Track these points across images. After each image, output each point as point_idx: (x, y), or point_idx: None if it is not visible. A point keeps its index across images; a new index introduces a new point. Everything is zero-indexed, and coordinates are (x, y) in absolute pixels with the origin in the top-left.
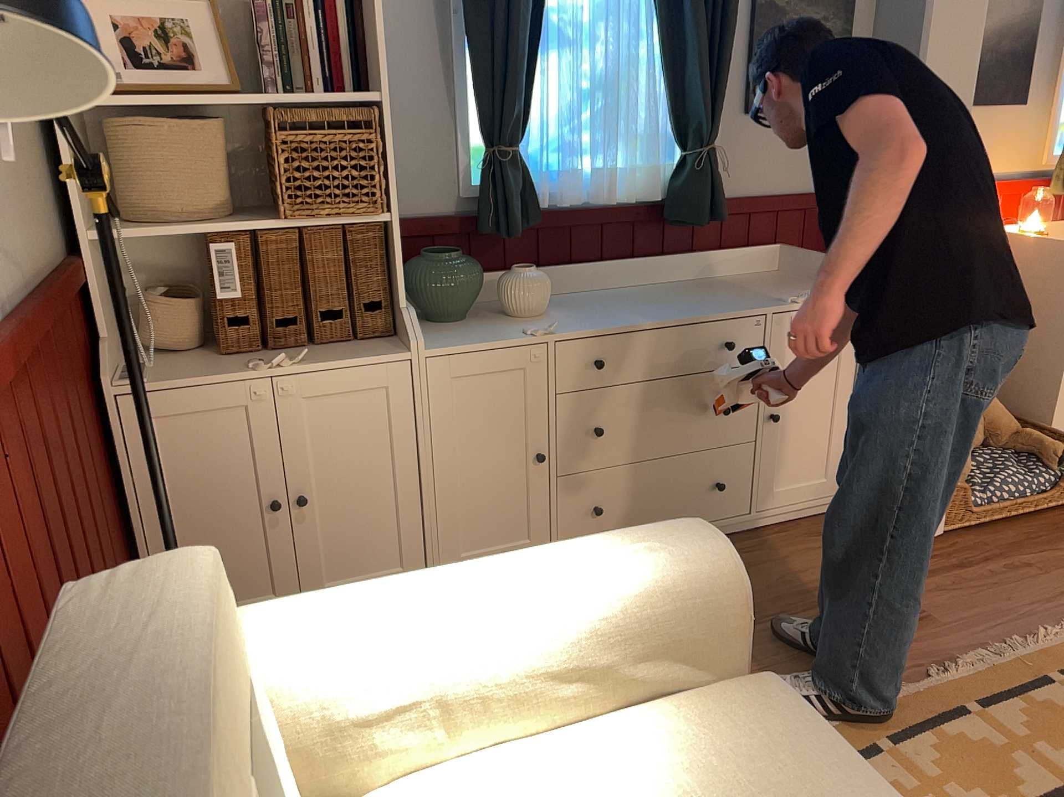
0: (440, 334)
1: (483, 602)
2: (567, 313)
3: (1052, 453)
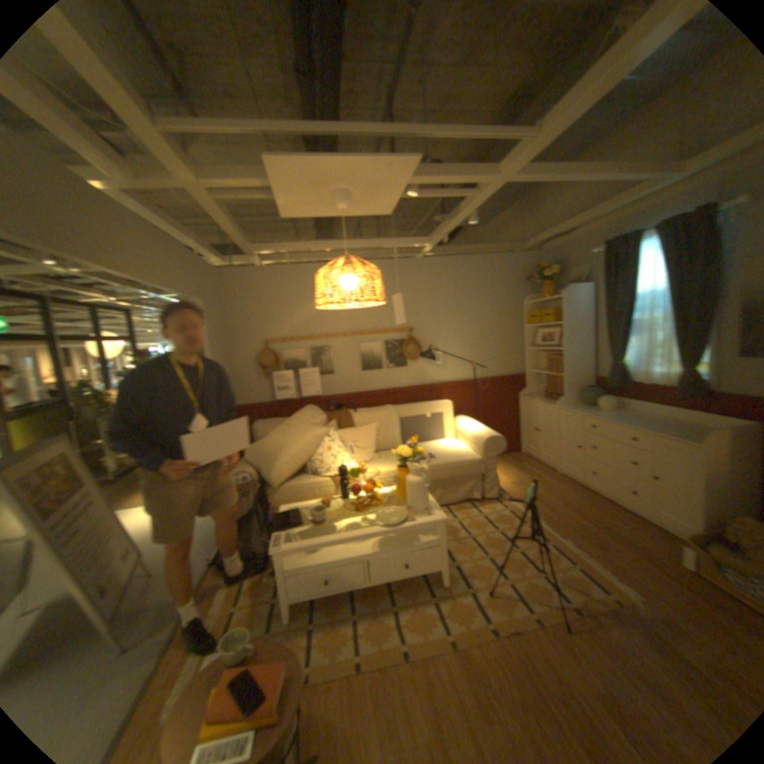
0: (575, 406)
1: (471, 426)
2: (614, 413)
3: None
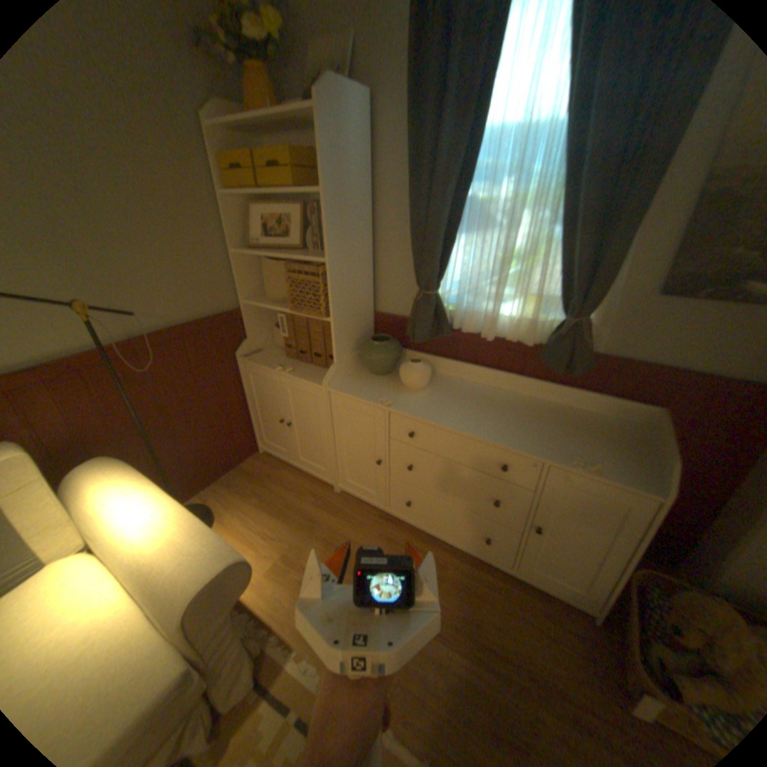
0: (359, 379)
1: (126, 524)
2: (434, 393)
3: None
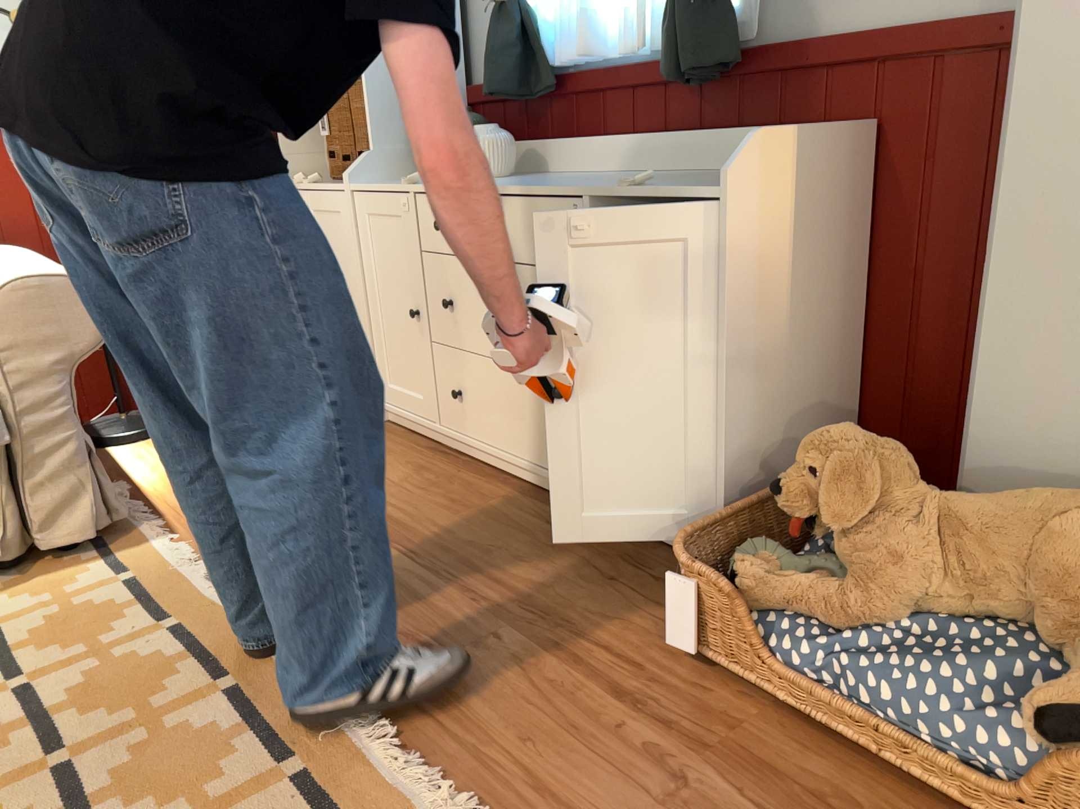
0: (405, 182)
1: None
2: (502, 180)
3: (1048, 692)
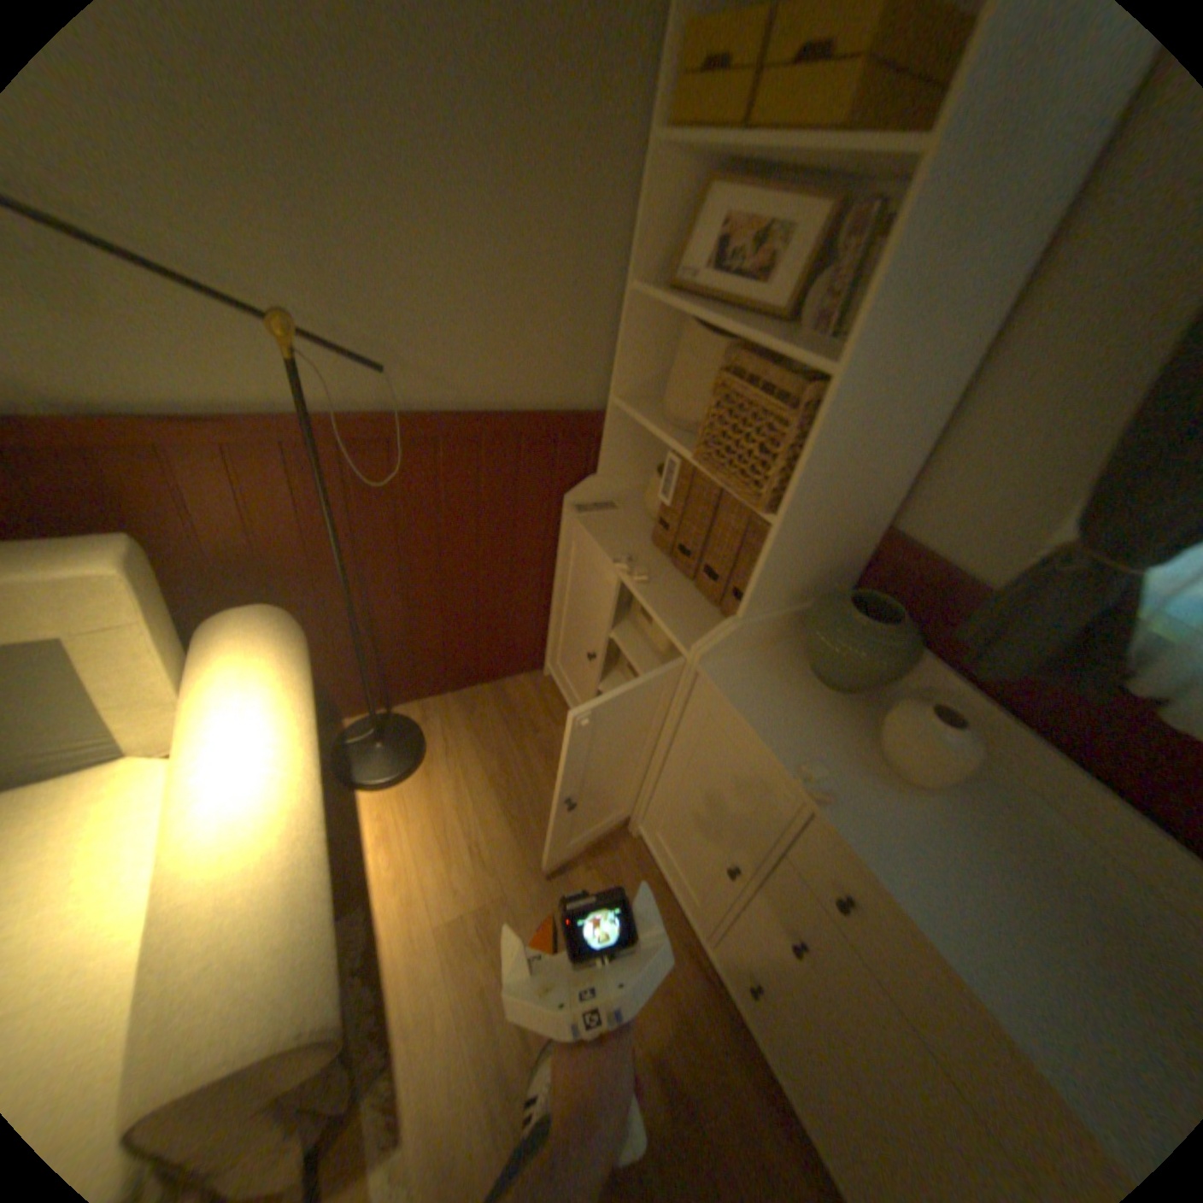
0: (776, 674)
1: (198, 793)
2: (962, 826)
3: None
